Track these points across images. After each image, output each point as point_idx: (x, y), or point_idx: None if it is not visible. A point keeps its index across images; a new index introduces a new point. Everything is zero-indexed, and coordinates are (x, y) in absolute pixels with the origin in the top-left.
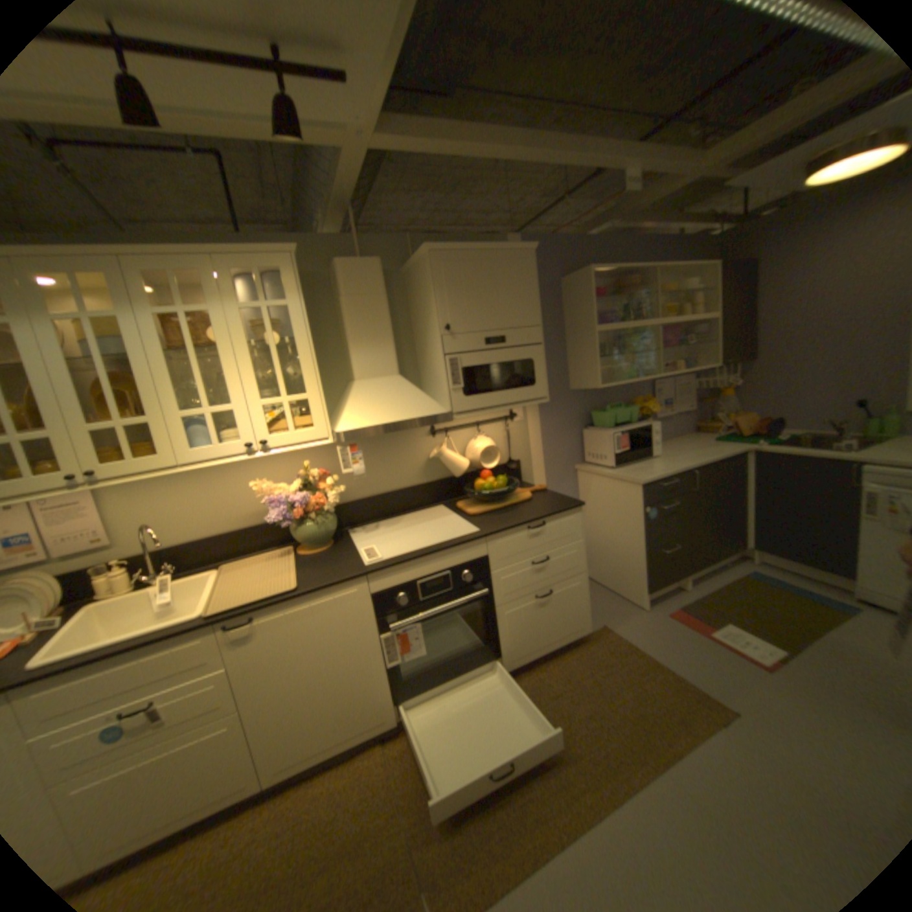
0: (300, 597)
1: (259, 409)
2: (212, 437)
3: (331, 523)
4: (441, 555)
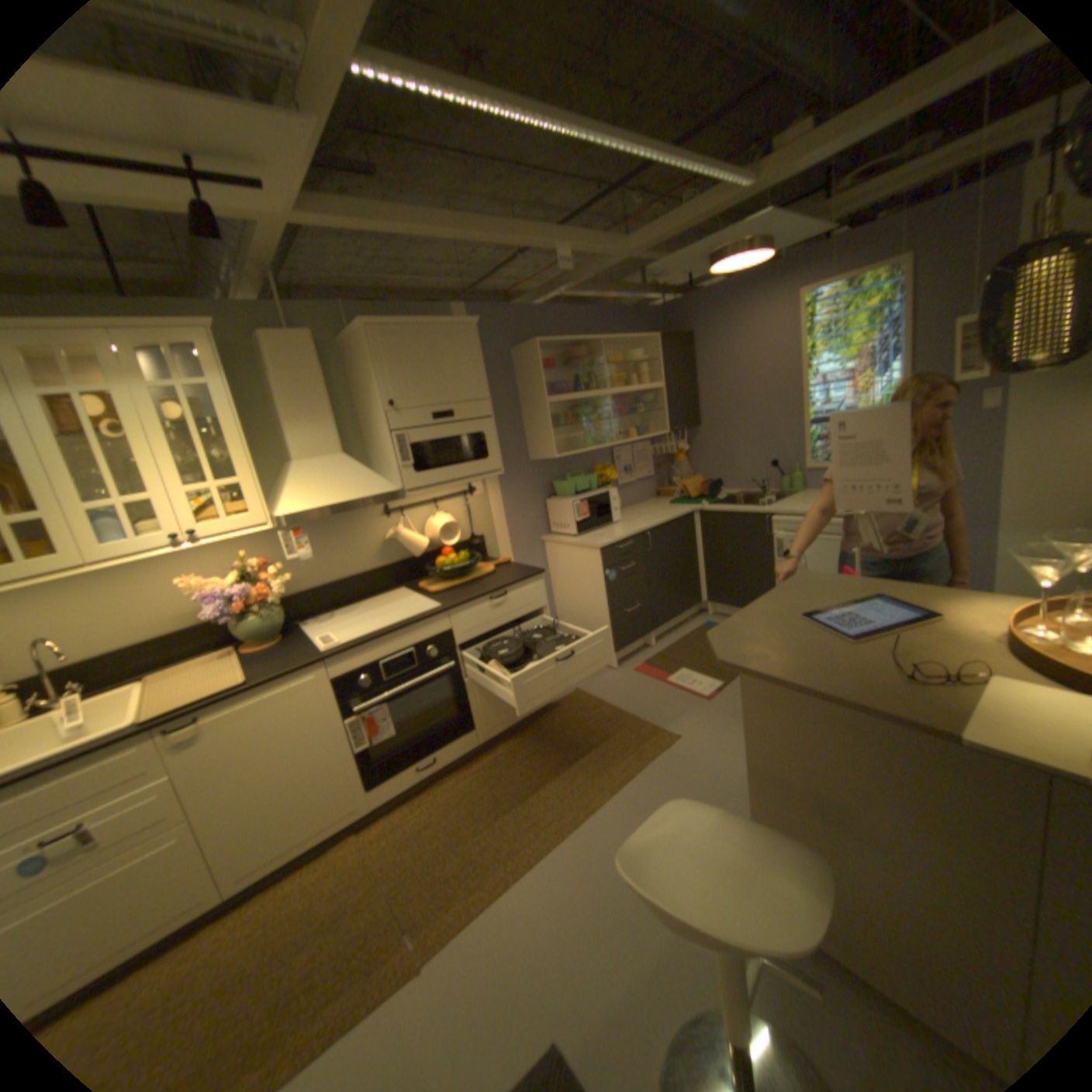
0: (251, 688)
1: (182, 495)
2: (126, 530)
3: (278, 615)
4: (403, 632)
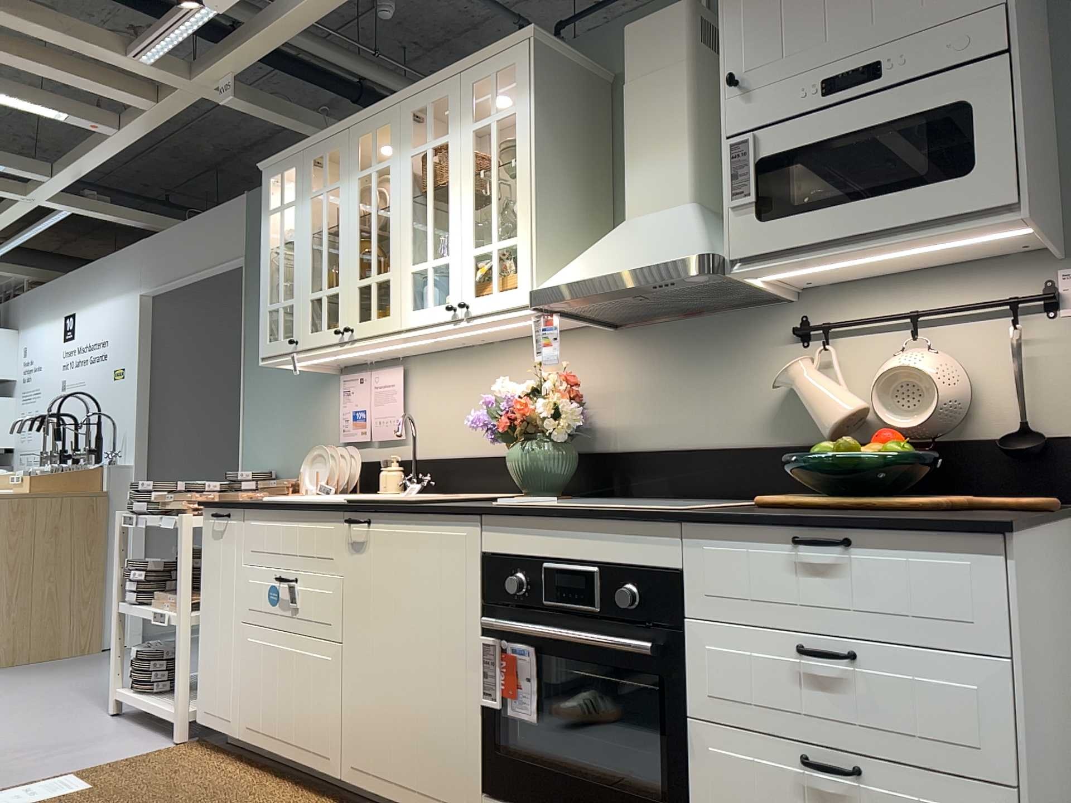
0: (406, 512)
1: (467, 260)
2: (439, 302)
3: (562, 464)
4: (589, 529)
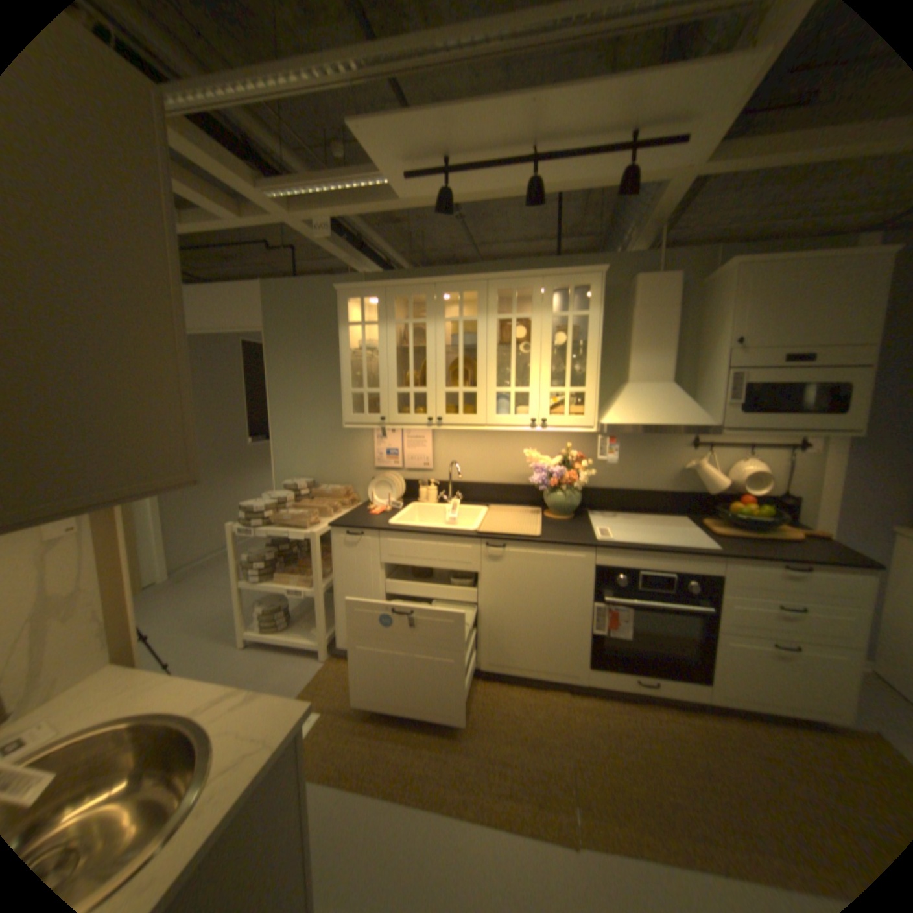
0: (540, 543)
1: (546, 395)
2: (509, 410)
3: (575, 499)
4: (672, 558)
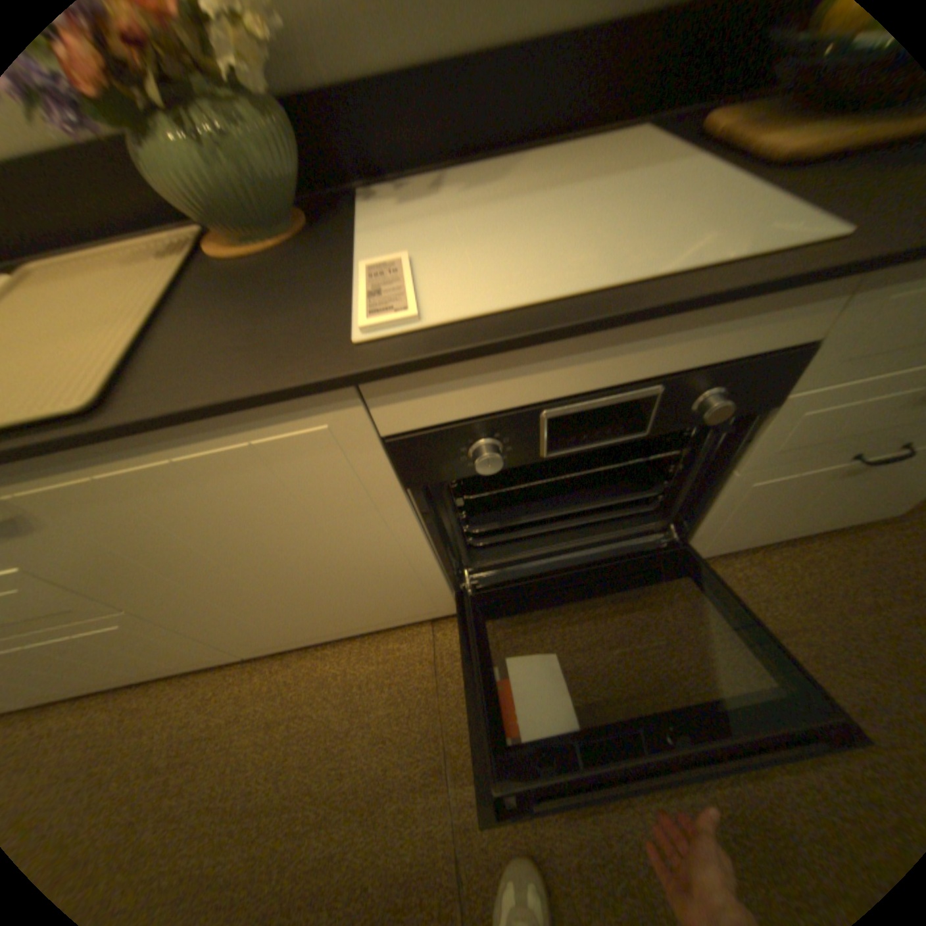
0: (109, 442)
1: None
2: None
3: (277, 152)
4: (656, 330)
